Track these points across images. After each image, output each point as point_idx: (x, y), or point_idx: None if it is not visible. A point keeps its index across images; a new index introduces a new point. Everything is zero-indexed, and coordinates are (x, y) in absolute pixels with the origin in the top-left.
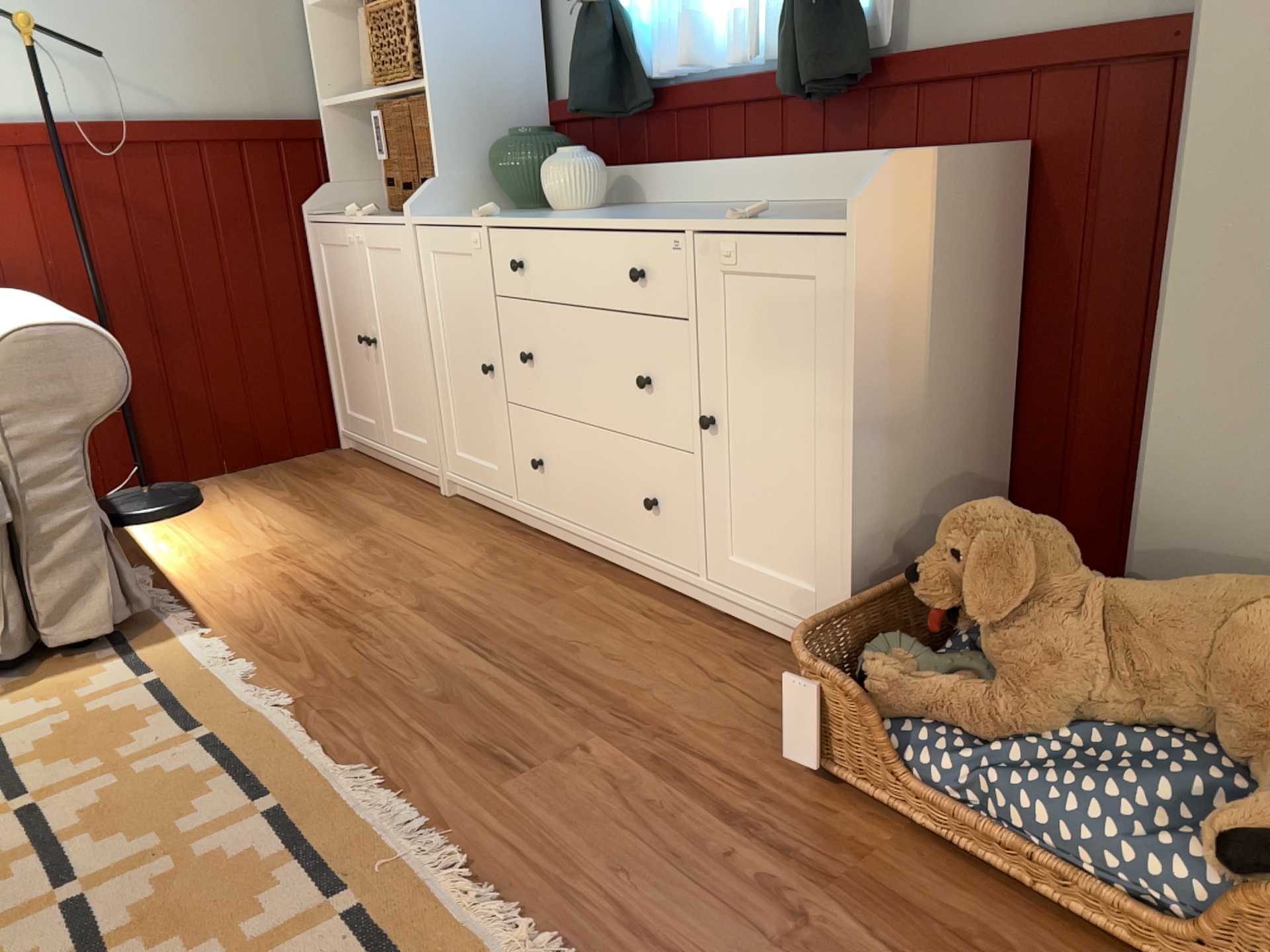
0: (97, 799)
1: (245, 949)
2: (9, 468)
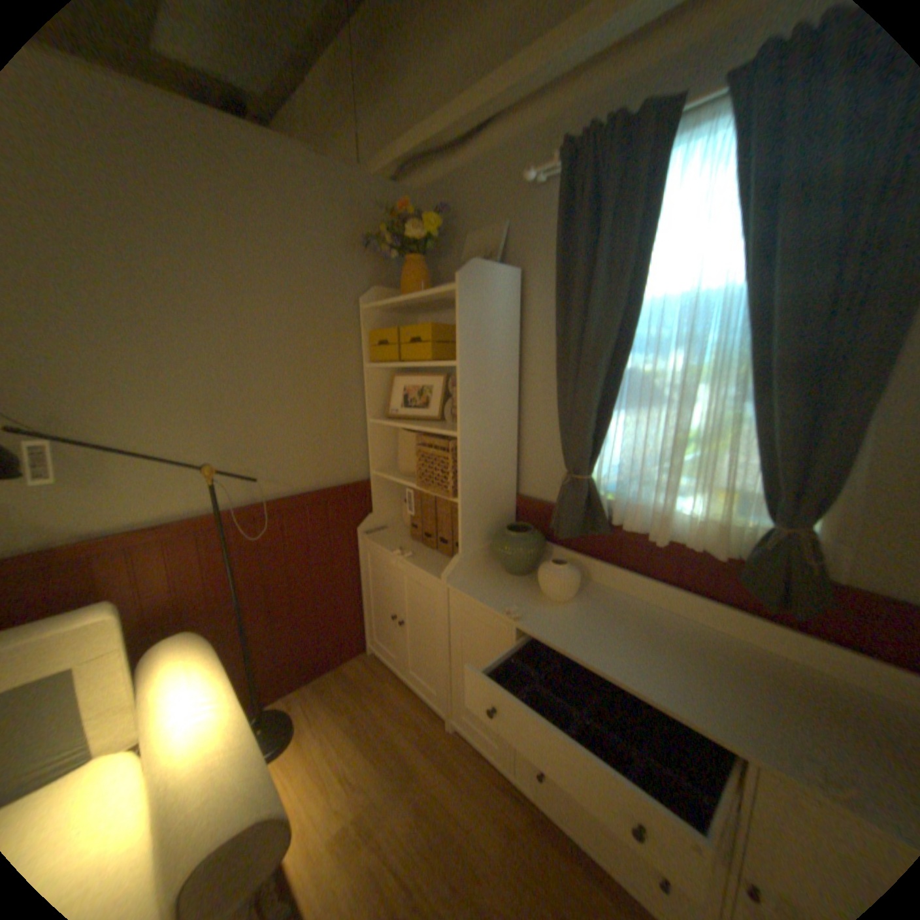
0: None
1: None
2: None
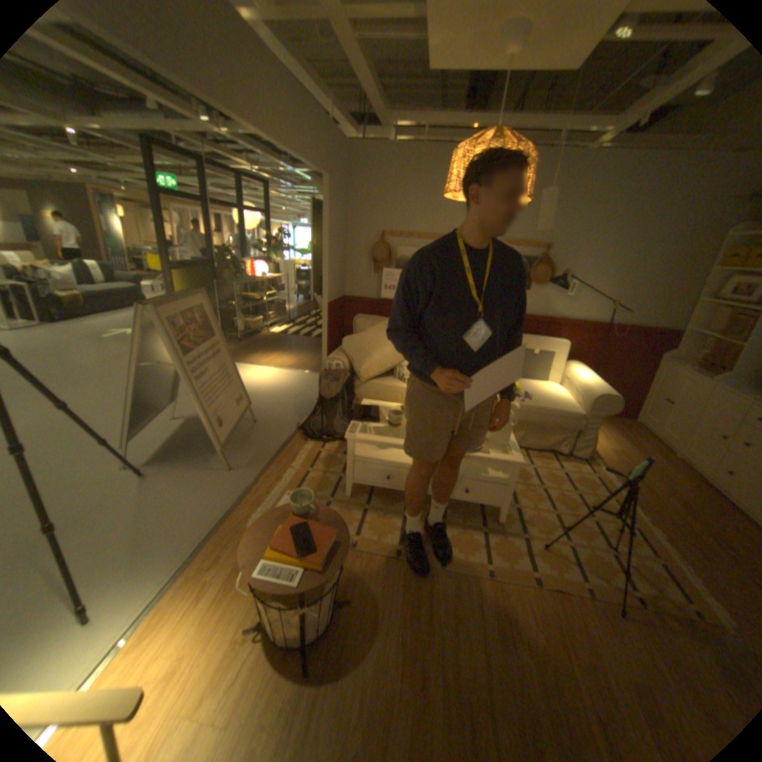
0: (594, 502)
1: (639, 557)
2: (587, 420)
